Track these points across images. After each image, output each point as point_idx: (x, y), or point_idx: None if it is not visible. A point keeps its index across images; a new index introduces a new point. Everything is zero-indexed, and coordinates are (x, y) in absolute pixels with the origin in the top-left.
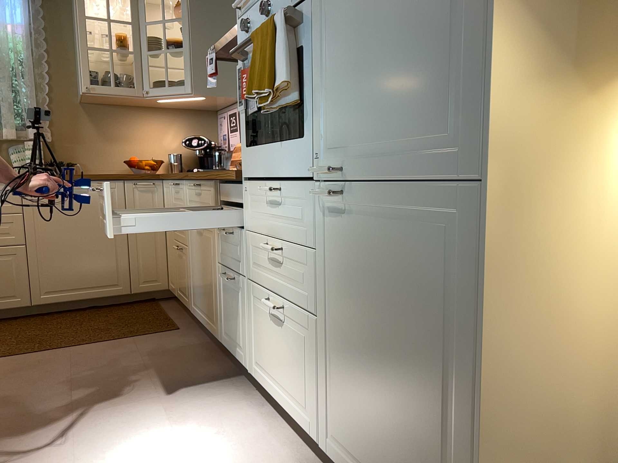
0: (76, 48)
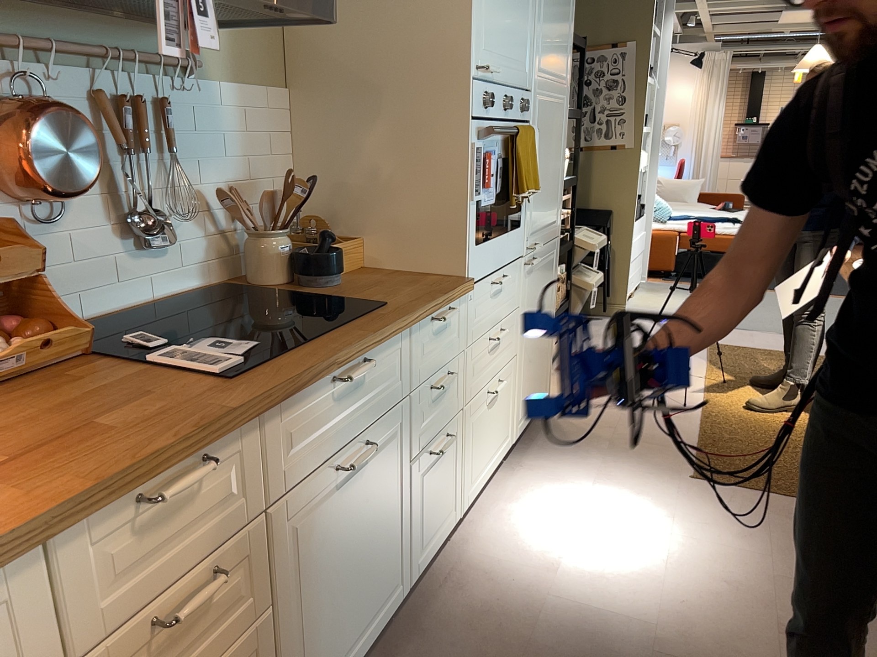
0: None
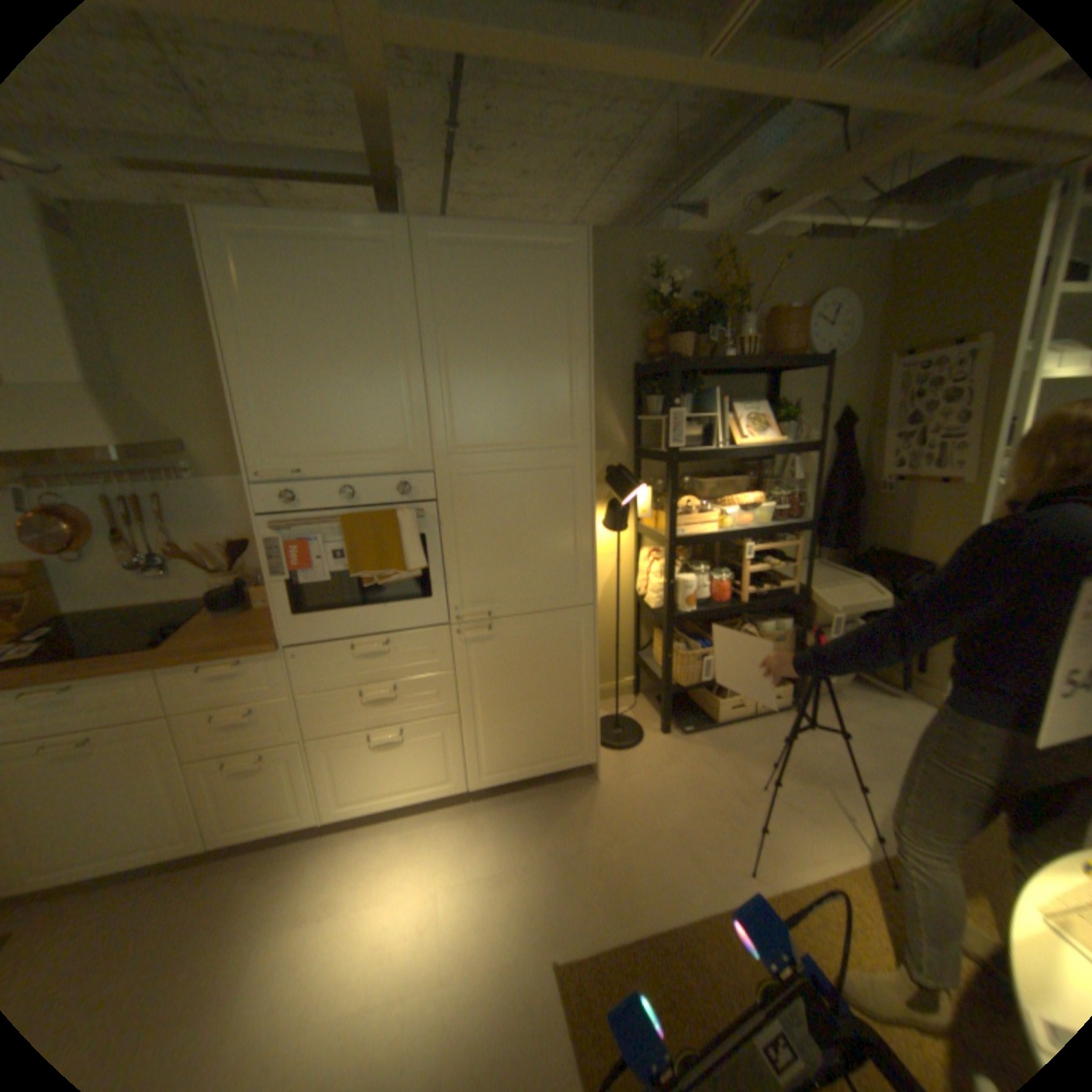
0: None
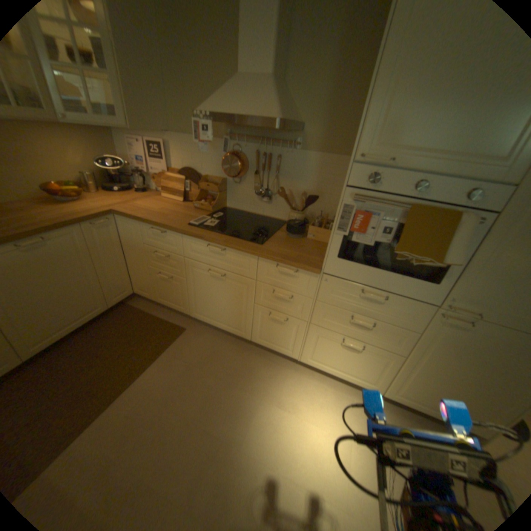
0: None
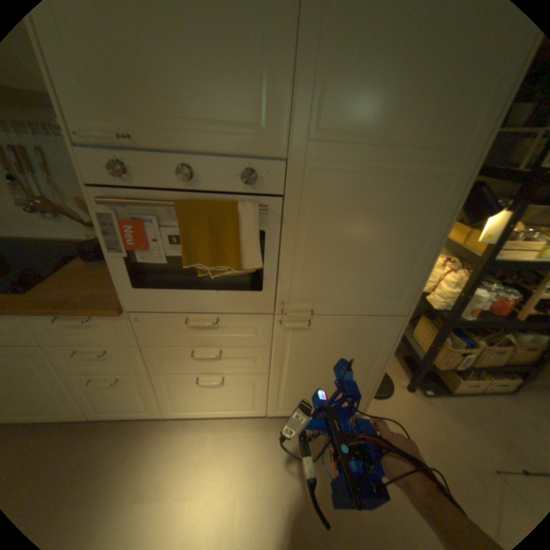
0: None
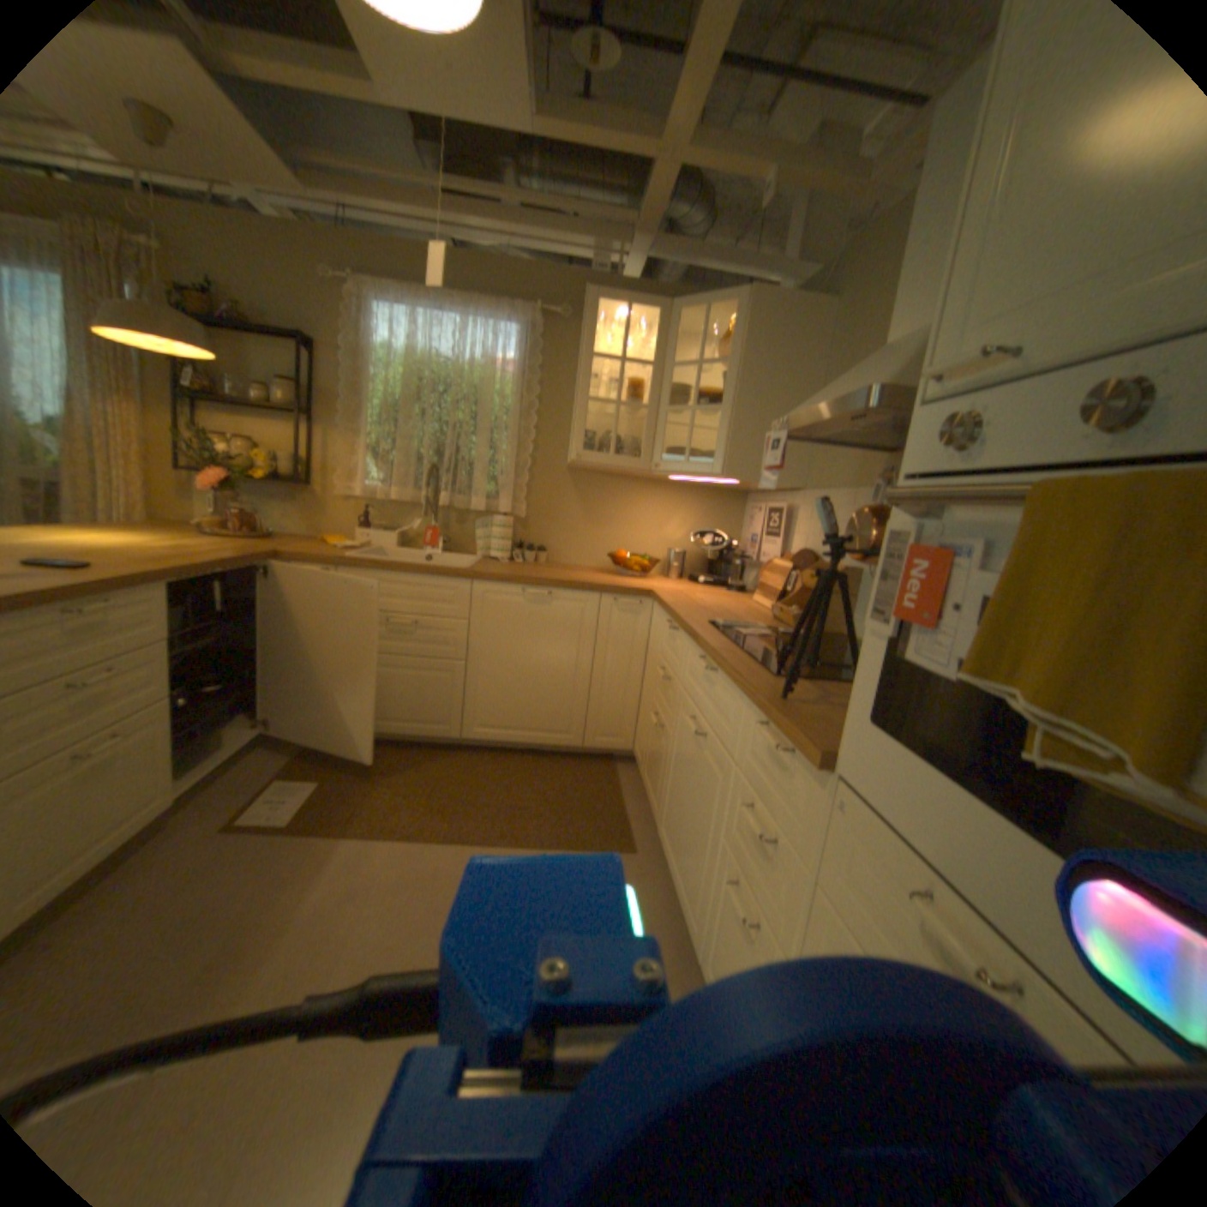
0: (575, 394)
